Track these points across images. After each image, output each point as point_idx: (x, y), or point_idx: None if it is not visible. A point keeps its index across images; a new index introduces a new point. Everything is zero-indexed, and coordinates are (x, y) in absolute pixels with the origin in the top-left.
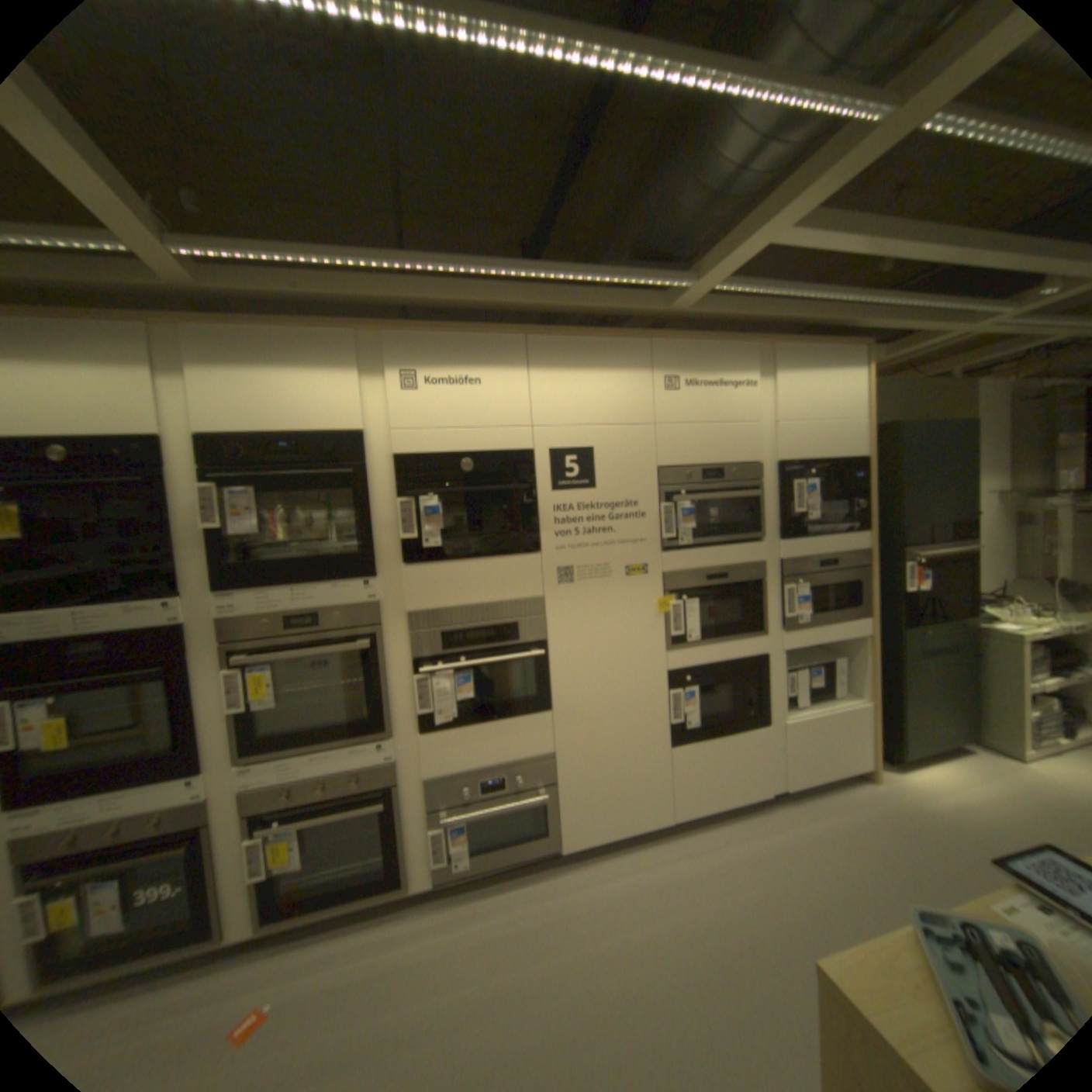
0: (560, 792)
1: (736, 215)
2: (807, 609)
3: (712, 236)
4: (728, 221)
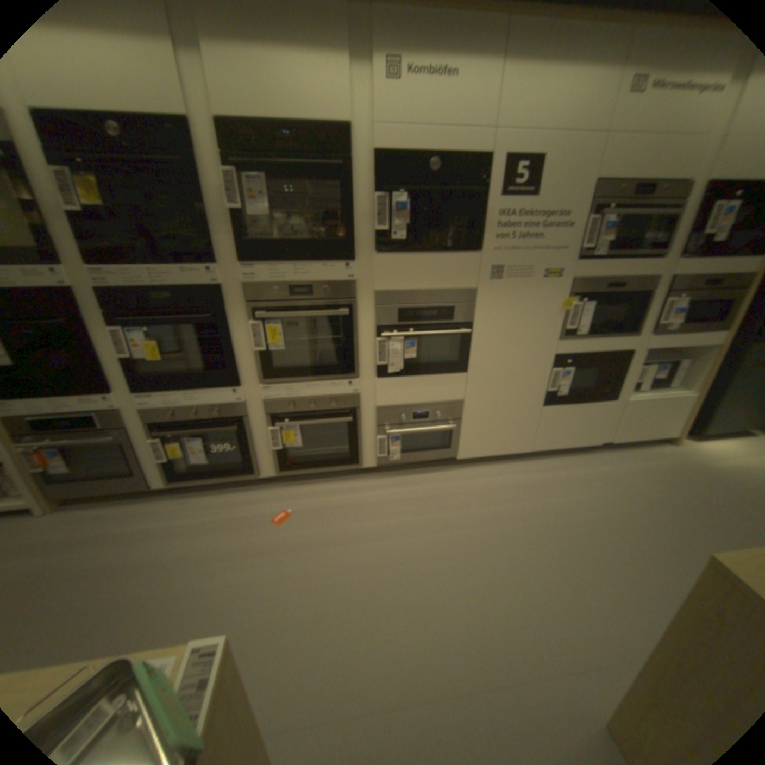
0: (463, 423)
1: None
2: (681, 318)
3: None
4: None
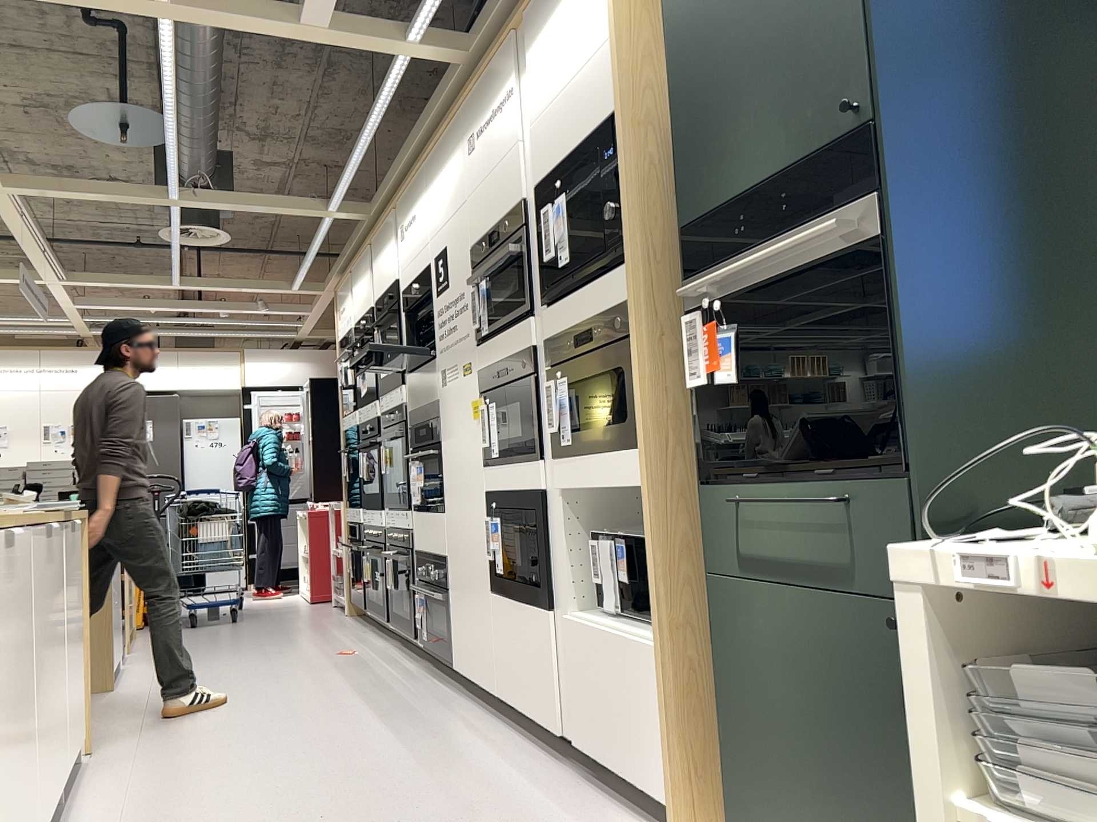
0: (450, 600)
1: None
2: (563, 419)
3: None
4: None
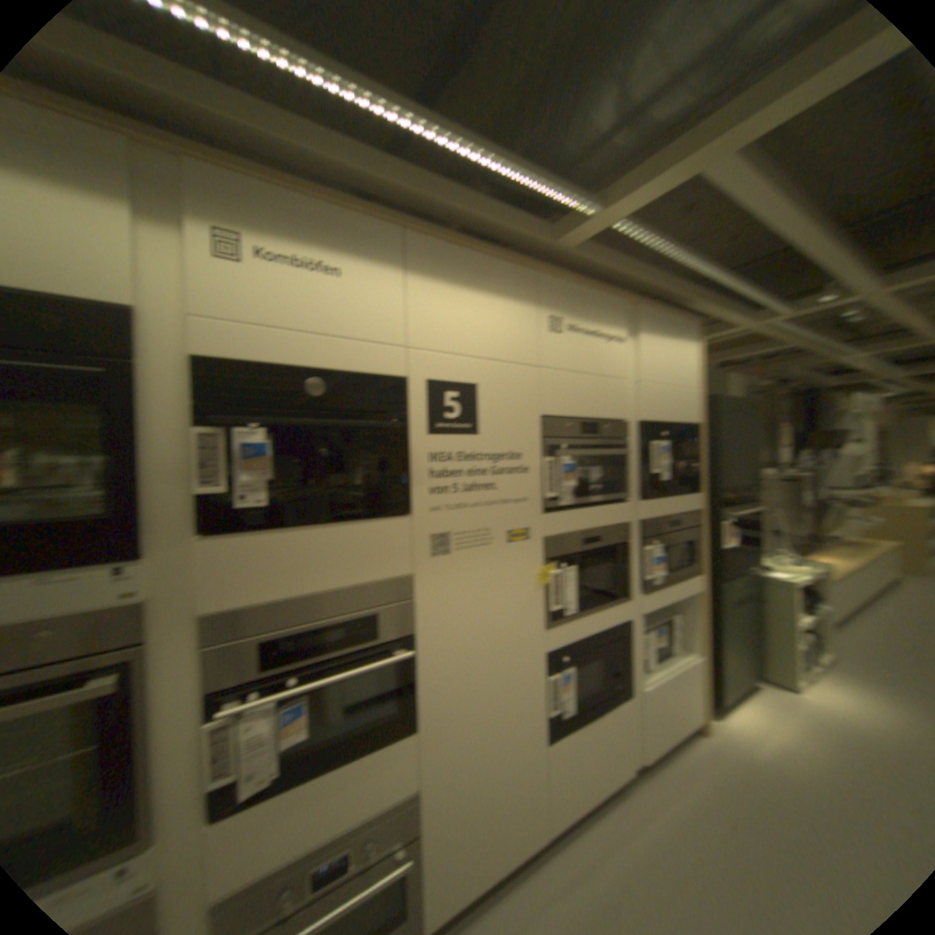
0: (426, 845)
1: (639, 151)
2: (663, 570)
3: (606, 174)
4: (629, 156)
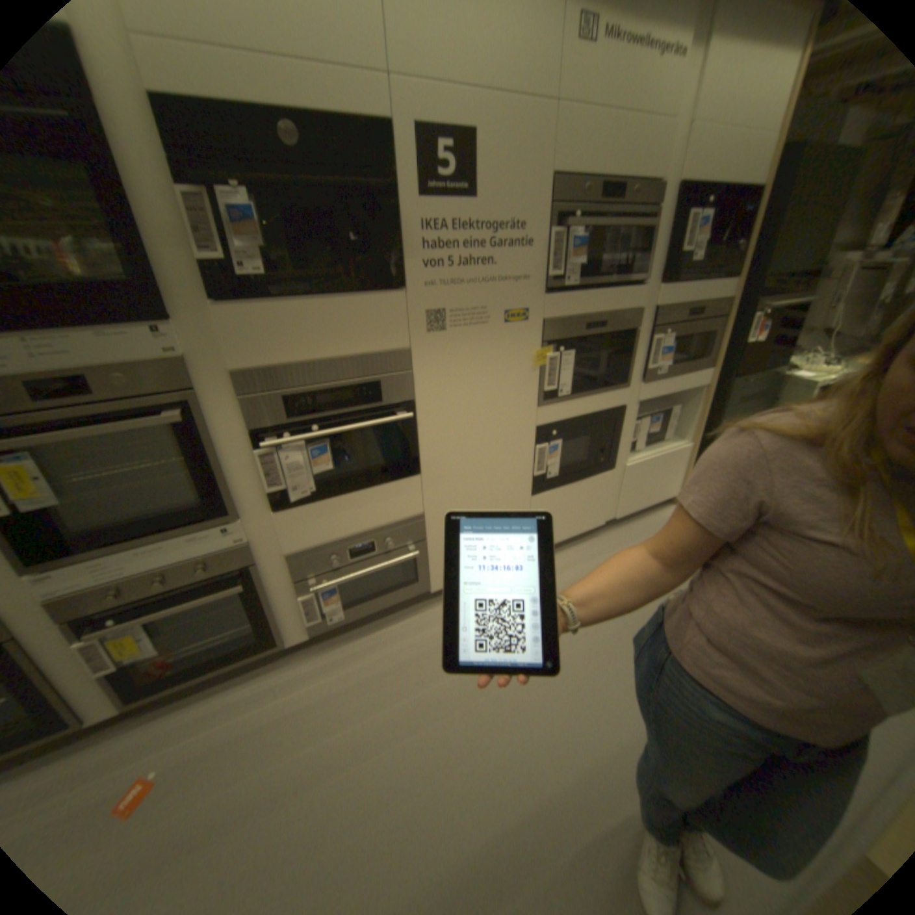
0: (429, 545)
1: None
2: (668, 359)
3: None
4: None
